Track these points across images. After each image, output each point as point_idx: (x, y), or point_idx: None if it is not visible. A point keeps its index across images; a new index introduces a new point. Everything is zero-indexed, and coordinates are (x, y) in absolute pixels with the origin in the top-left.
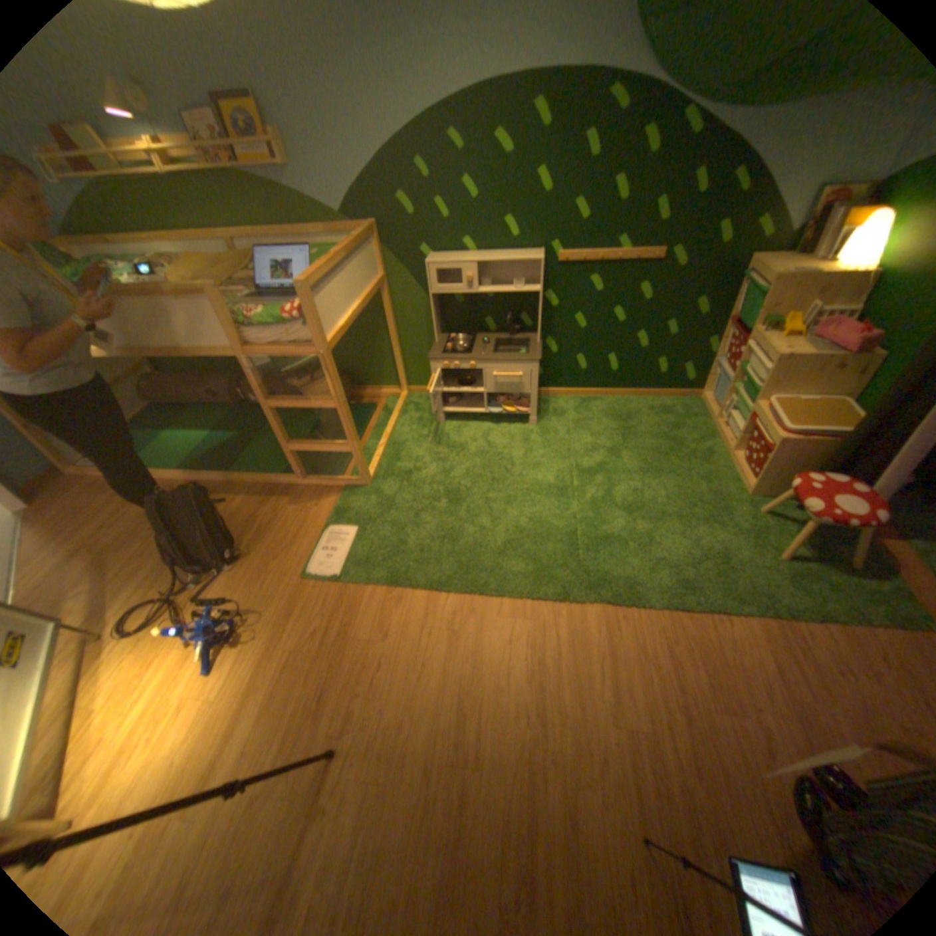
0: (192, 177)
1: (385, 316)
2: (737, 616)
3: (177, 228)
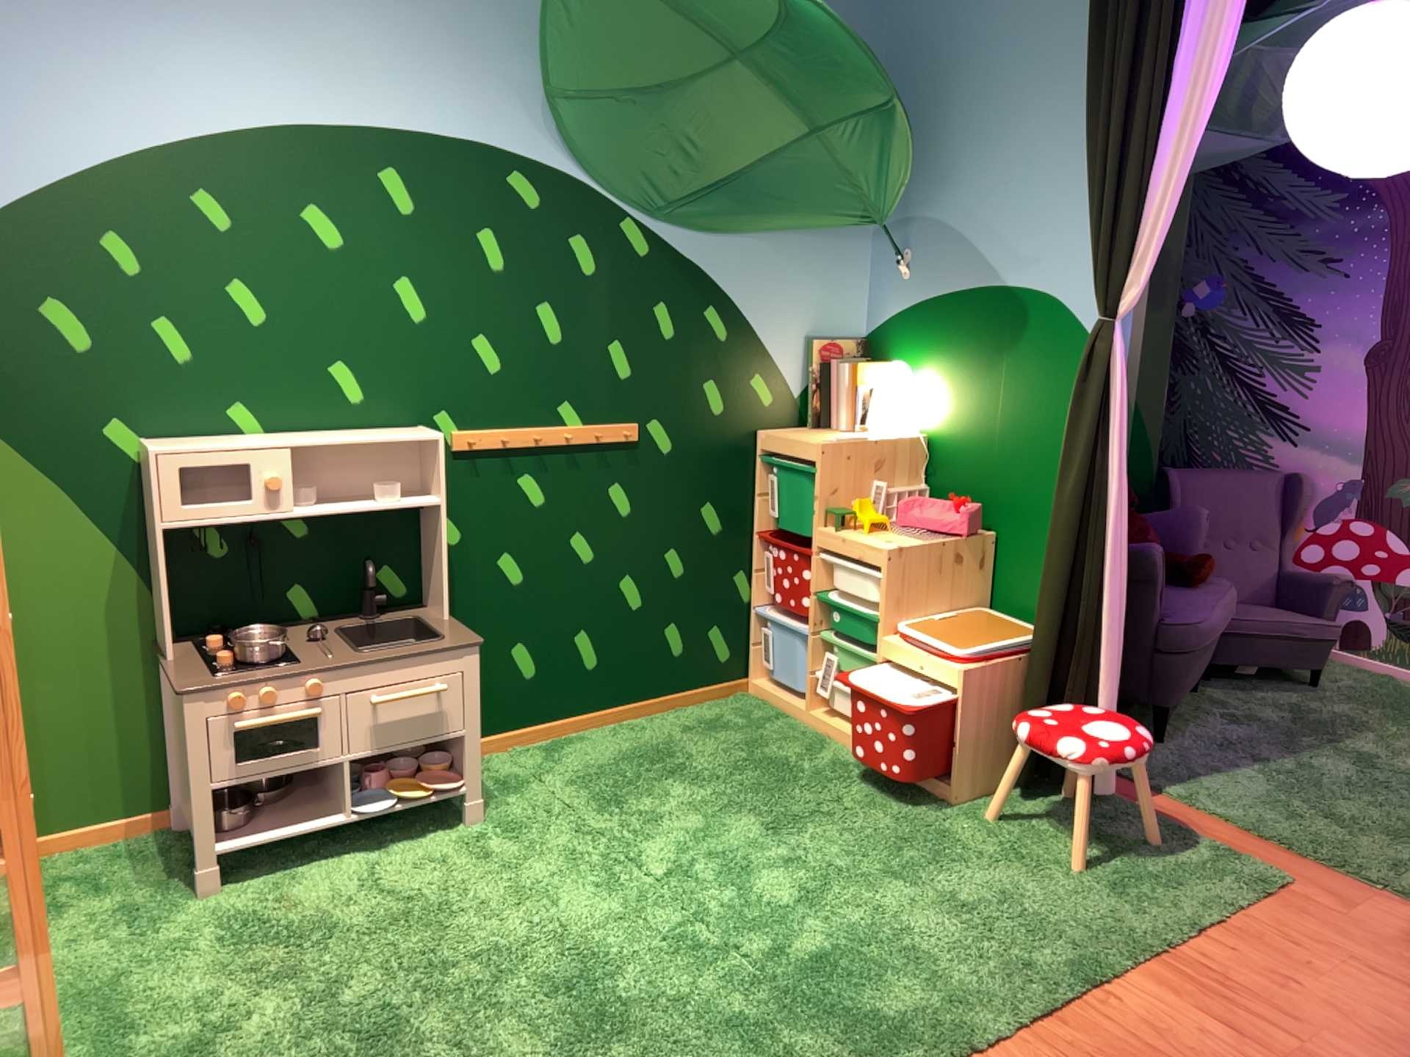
0: None
1: None
2: (1111, 977)
3: None
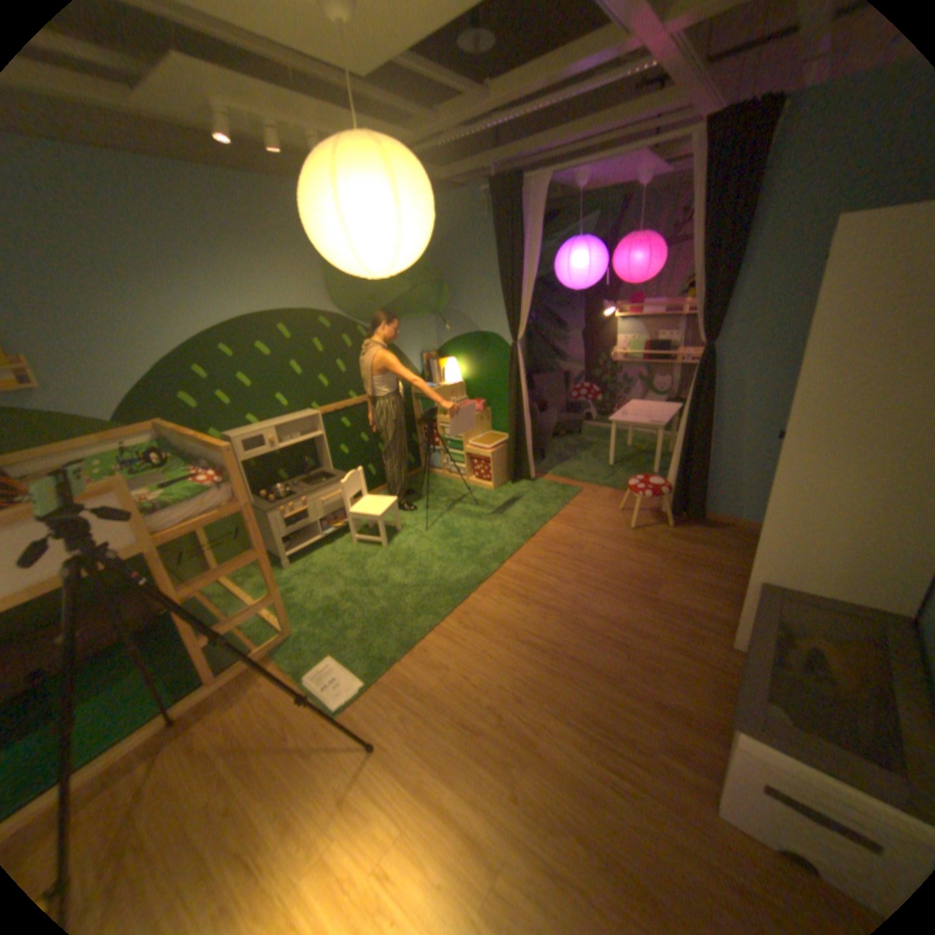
0: None
1: None
2: (544, 525)
3: None
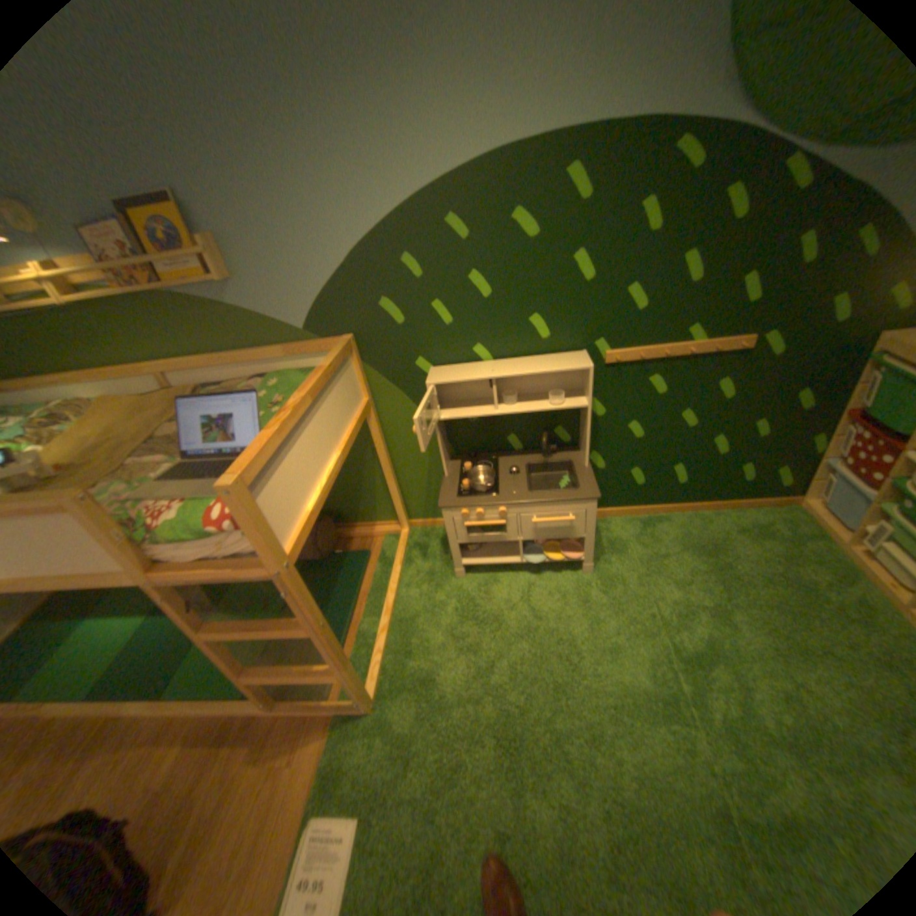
0: (106, 303)
1: (375, 446)
2: None
3: (94, 364)
